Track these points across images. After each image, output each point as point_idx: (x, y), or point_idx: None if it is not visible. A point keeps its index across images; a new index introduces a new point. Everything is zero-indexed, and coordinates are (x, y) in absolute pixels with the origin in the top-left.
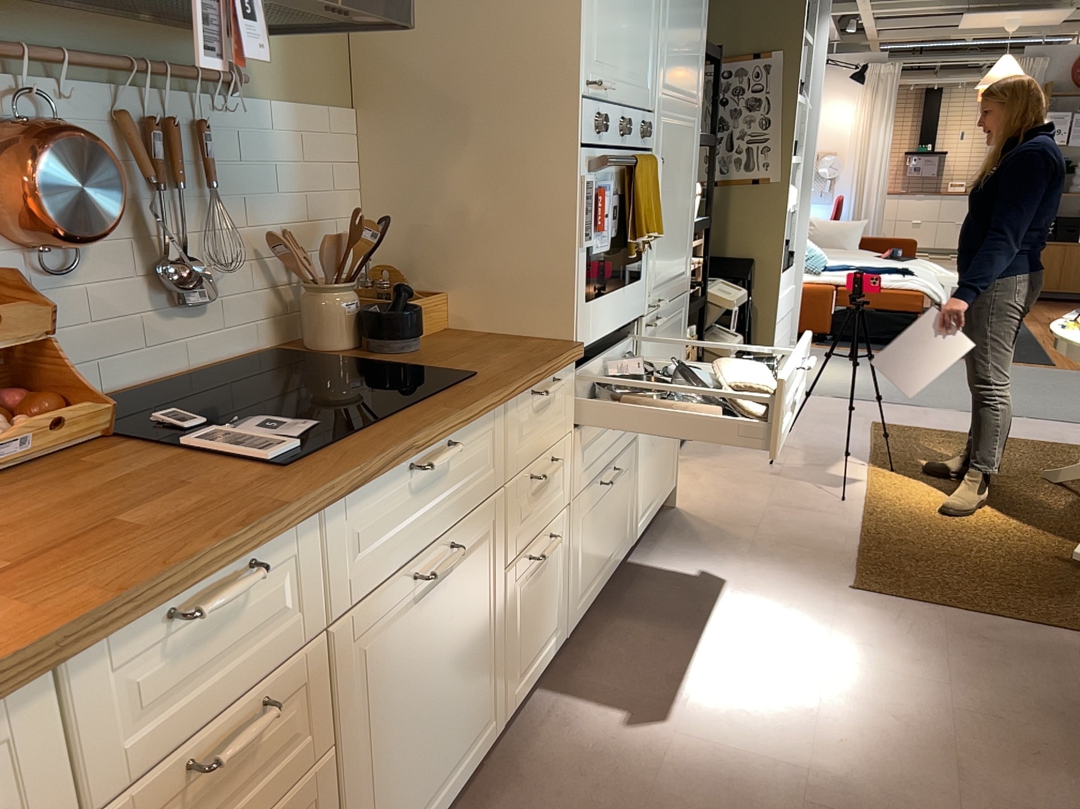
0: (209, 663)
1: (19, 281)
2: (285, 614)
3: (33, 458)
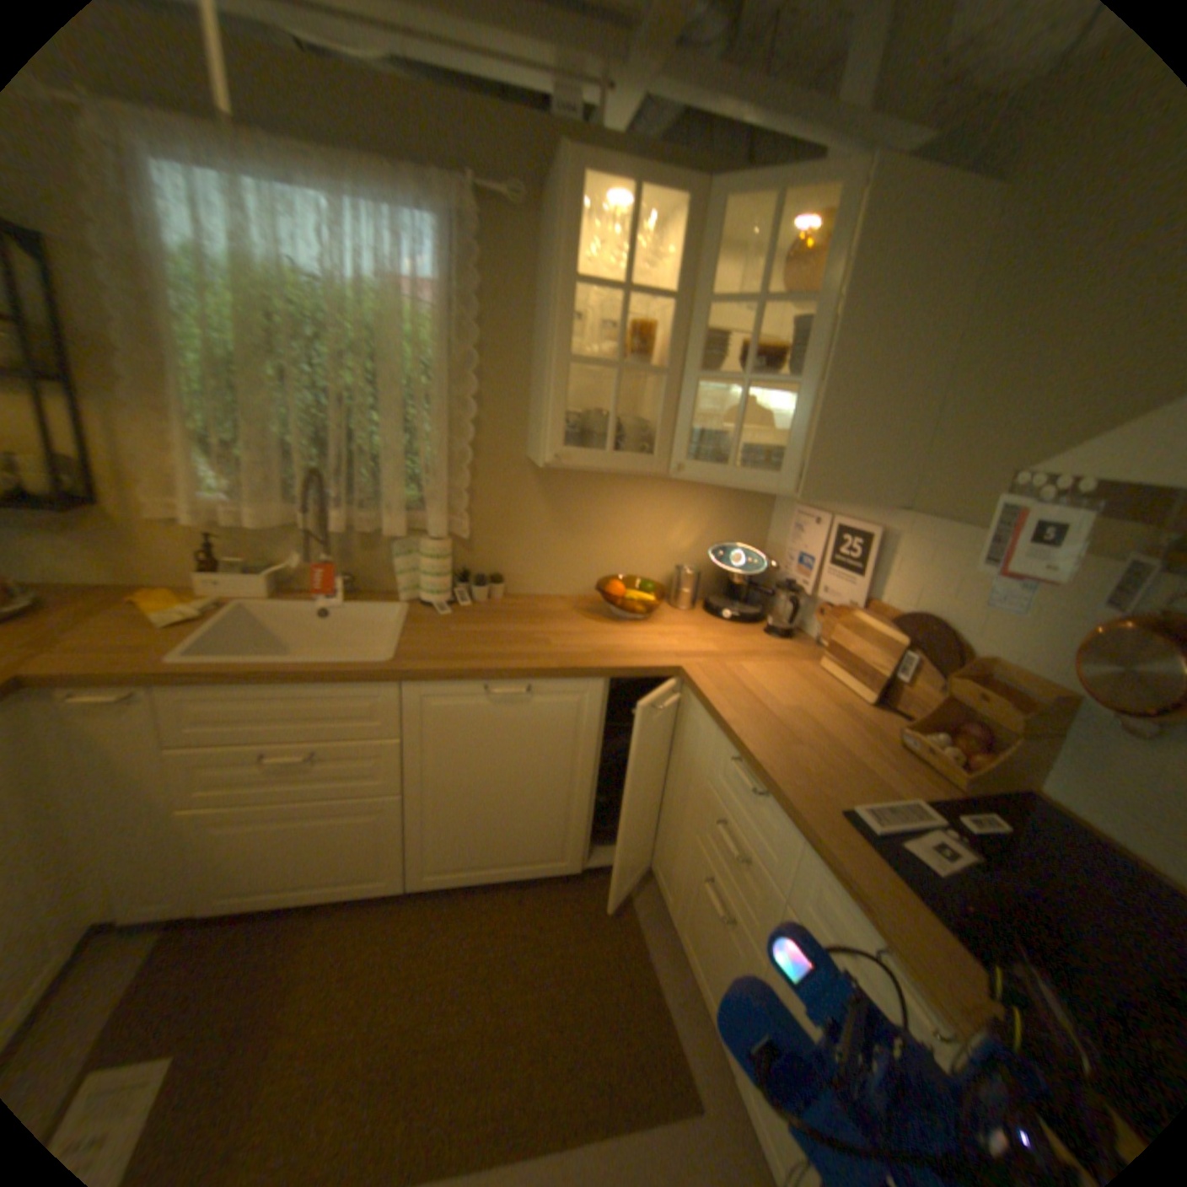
0: (744, 803)
1: (1069, 707)
2: (773, 849)
3: (927, 763)
